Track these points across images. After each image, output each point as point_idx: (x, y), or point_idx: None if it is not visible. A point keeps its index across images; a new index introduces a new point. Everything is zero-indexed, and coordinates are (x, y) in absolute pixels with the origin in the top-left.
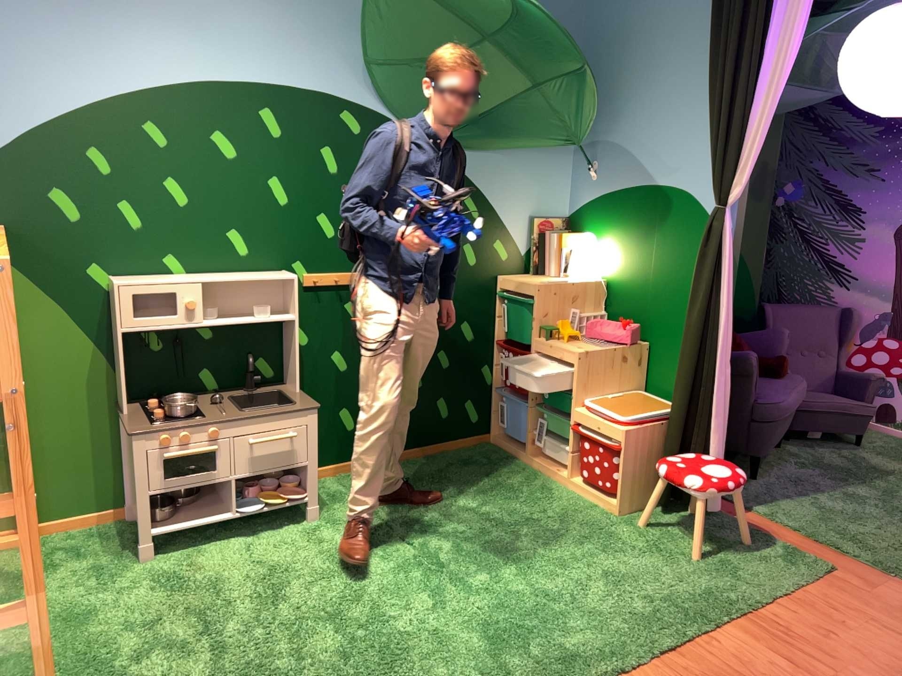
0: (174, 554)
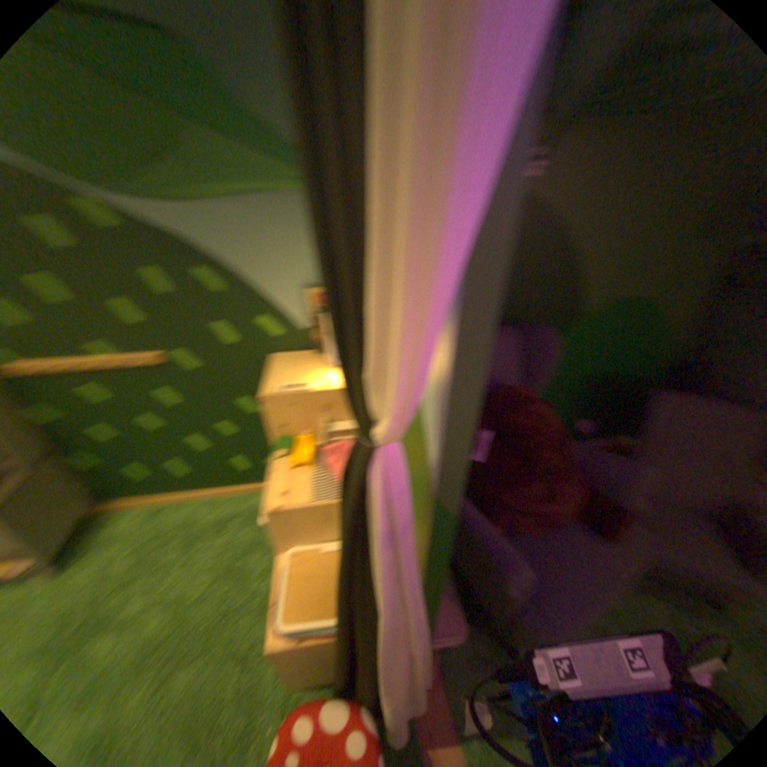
0: None
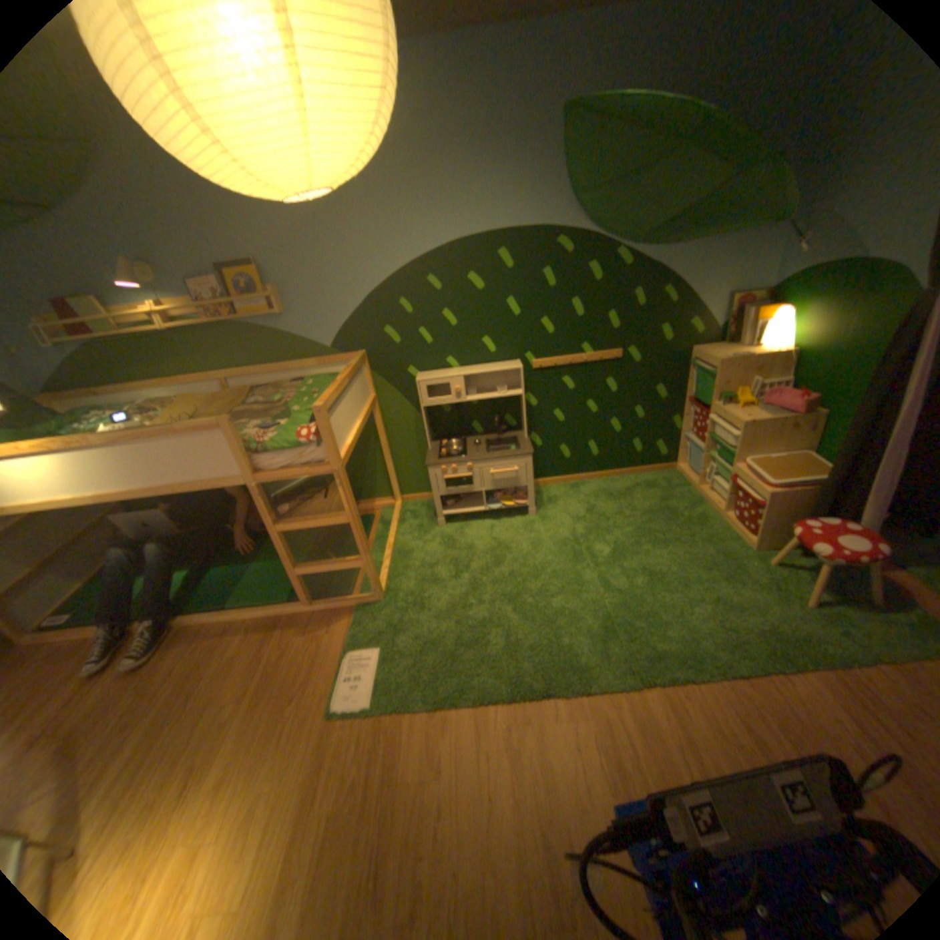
0: (451, 527)
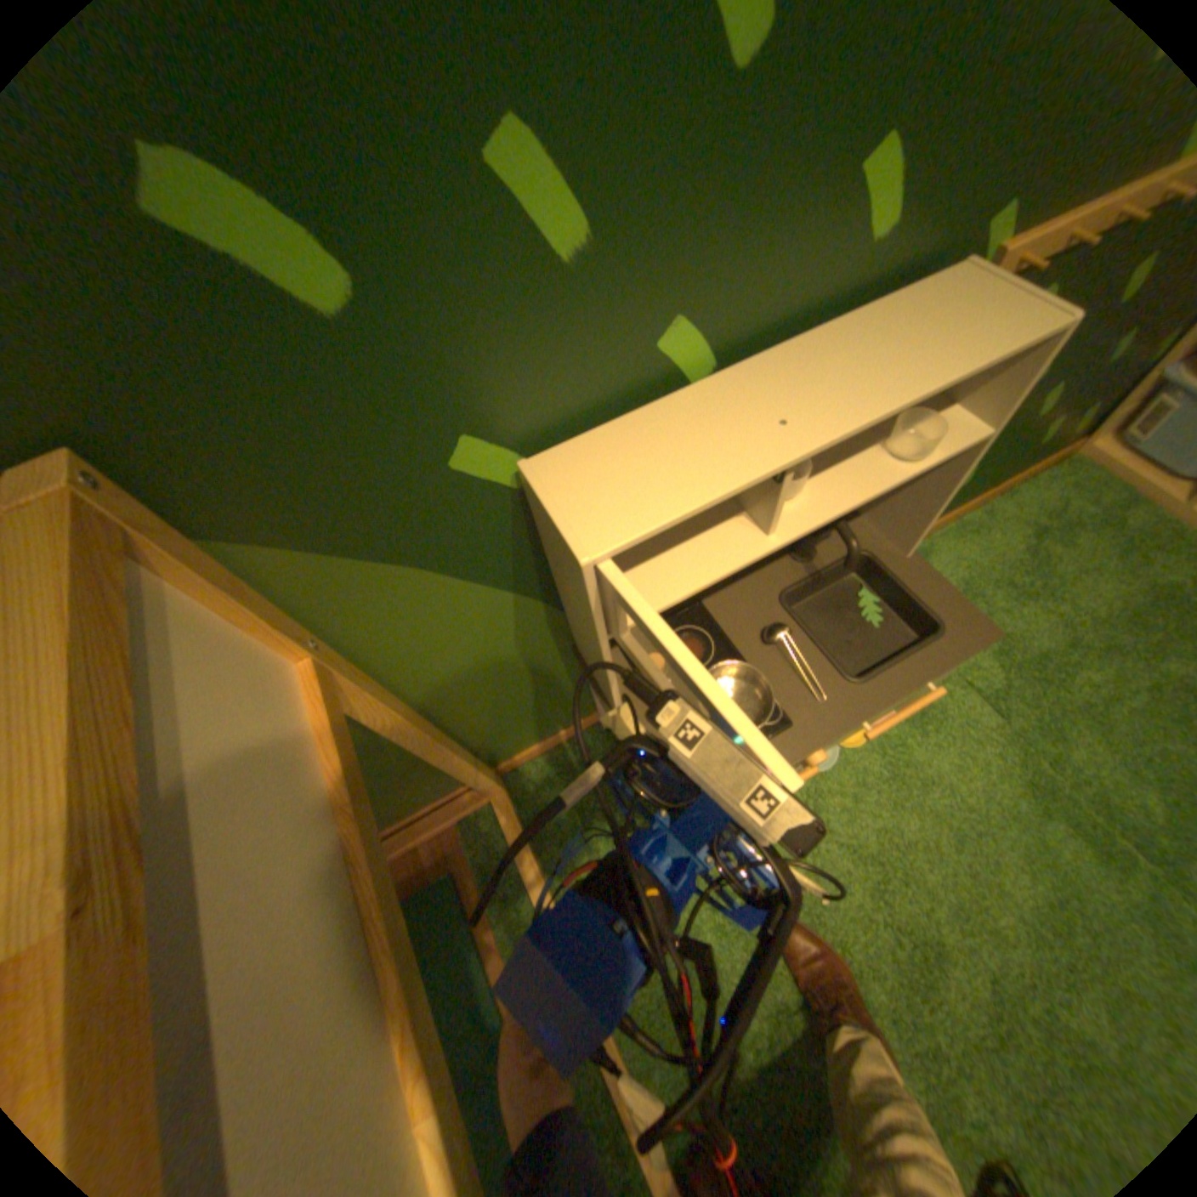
0: None
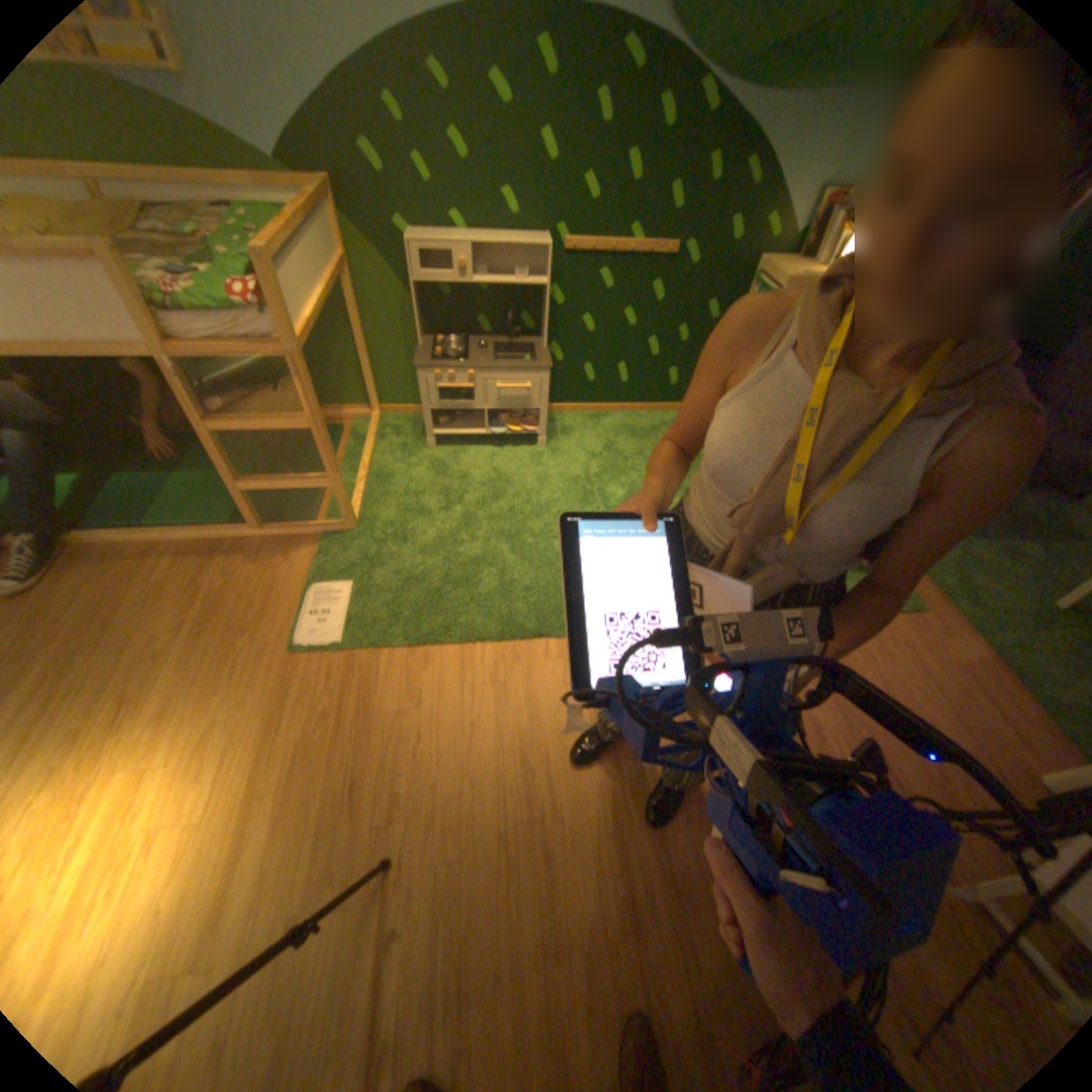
0: (443, 452)
